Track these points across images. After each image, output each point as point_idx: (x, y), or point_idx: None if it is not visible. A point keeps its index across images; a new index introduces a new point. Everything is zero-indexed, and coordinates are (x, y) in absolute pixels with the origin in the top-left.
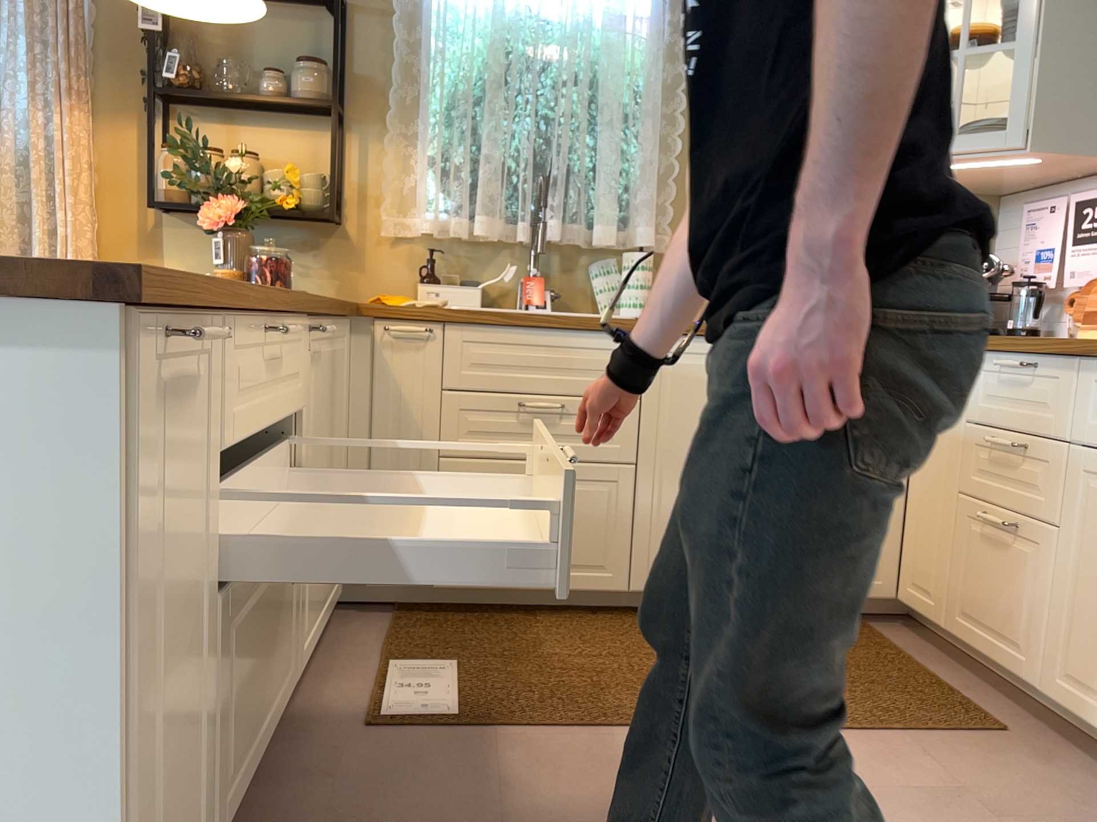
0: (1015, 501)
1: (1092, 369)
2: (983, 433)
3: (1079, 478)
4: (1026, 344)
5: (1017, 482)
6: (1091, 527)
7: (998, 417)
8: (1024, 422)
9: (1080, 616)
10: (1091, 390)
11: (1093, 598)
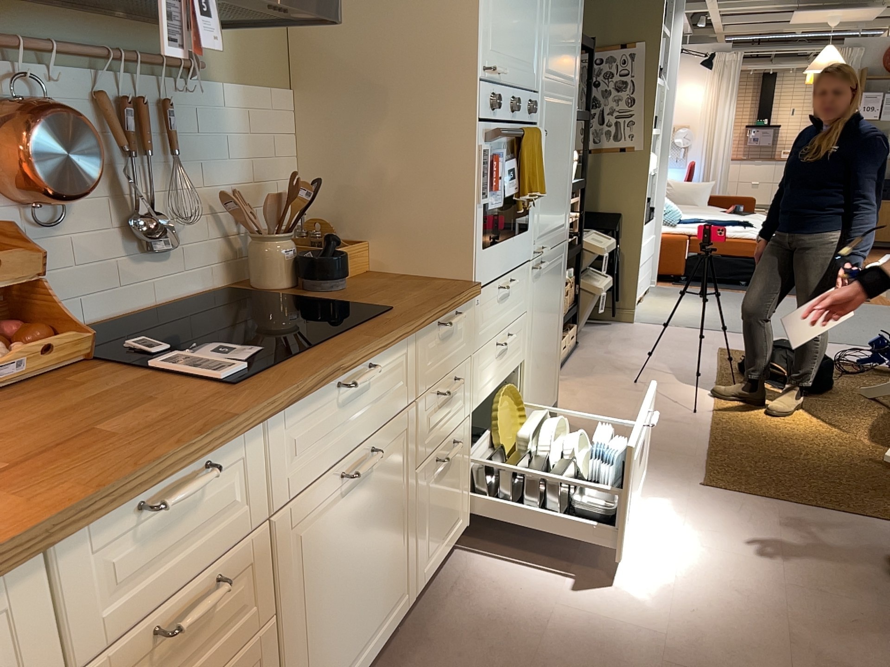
0: (208, 666)
1: (275, 422)
2: (114, 657)
3: (283, 544)
4: (200, 446)
5: (204, 641)
6: (301, 574)
7: (143, 601)
8: (196, 559)
9: (306, 658)
10: (276, 445)
11: (314, 628)
